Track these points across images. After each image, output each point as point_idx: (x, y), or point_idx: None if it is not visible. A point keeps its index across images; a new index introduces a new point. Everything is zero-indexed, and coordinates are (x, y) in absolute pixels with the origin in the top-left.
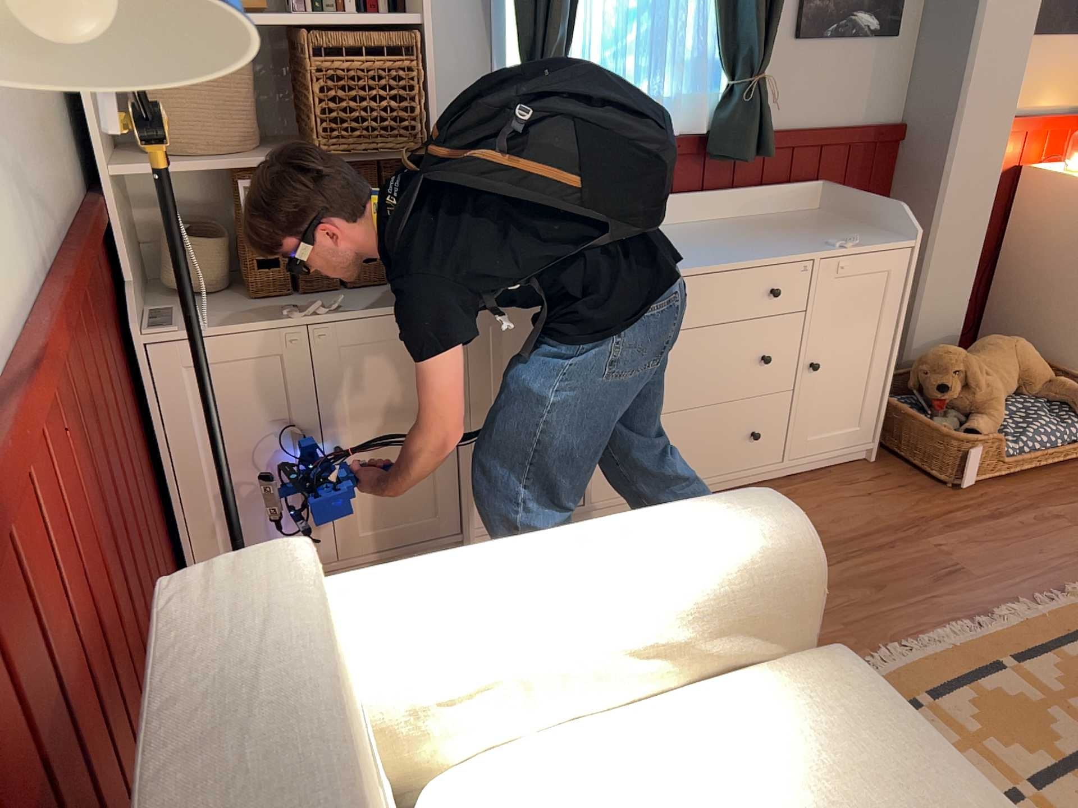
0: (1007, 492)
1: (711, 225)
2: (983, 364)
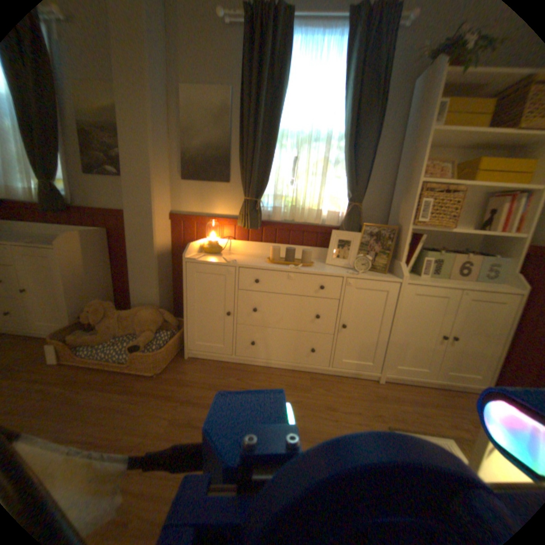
0: (68, 375)
1: (49, 236)
2: (120, 315)
